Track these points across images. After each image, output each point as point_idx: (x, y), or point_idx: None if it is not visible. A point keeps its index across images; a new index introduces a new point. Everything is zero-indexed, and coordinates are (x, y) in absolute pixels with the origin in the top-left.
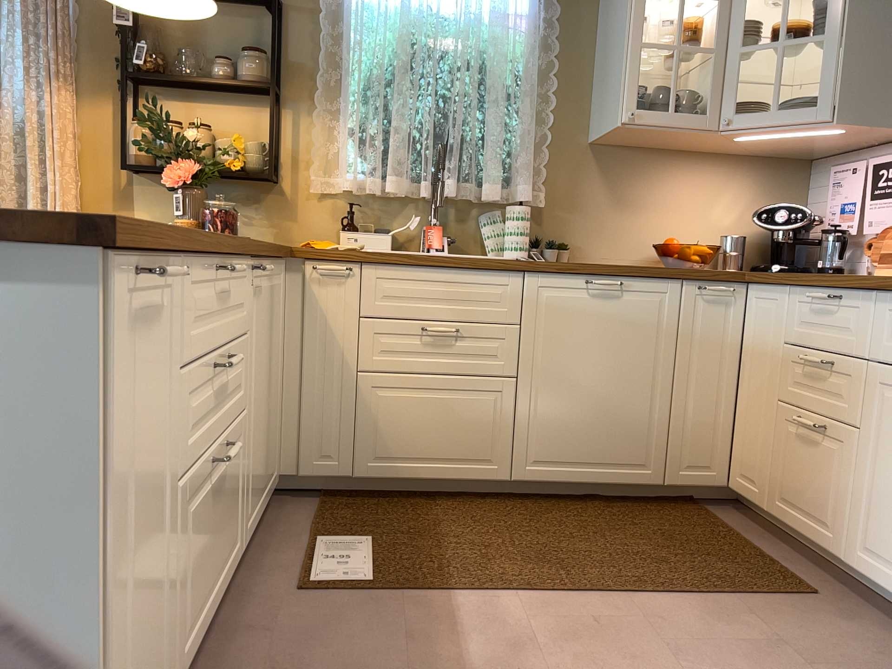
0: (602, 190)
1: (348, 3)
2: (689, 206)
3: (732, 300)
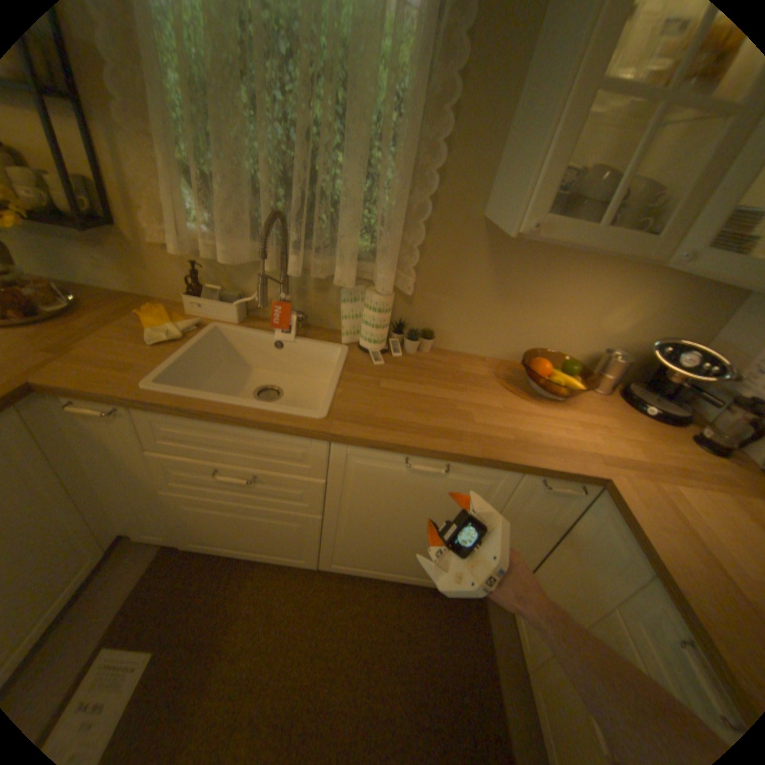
0: (486, 277)
1: None
2: (582, 308)
3: (580, 495)
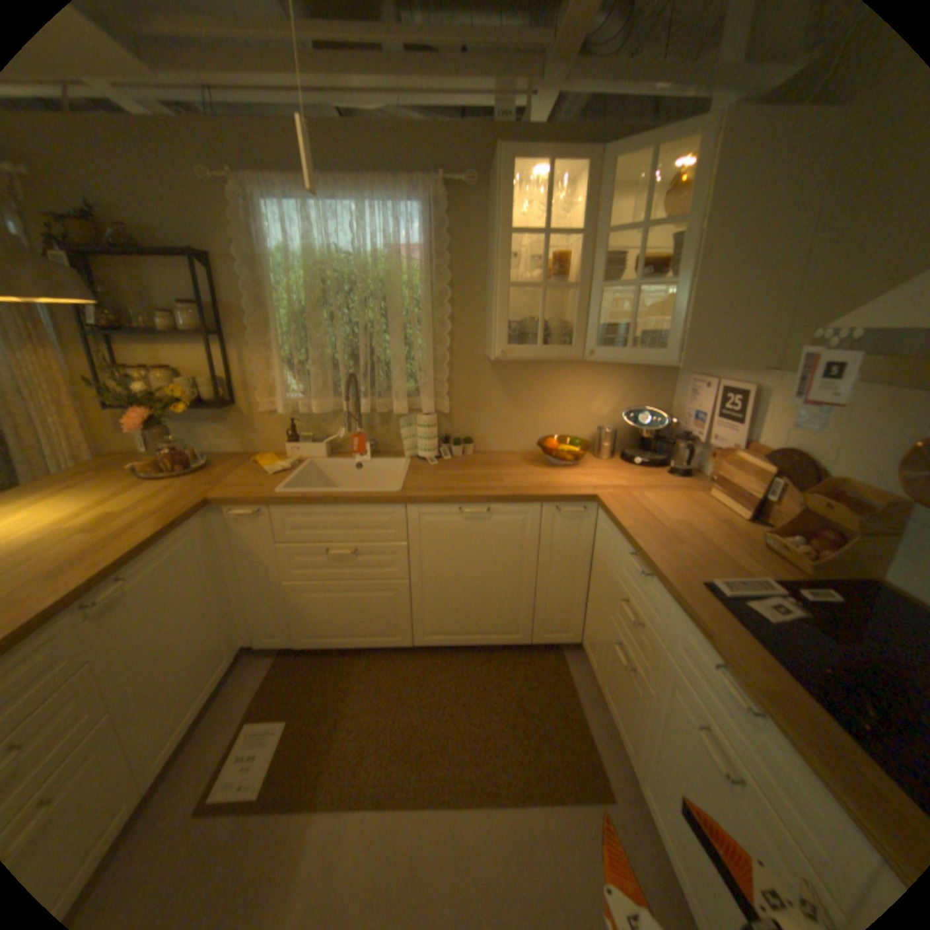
0: (498, 393)
1: (259, 248)
2: (571, 402)
3: (584, 515)
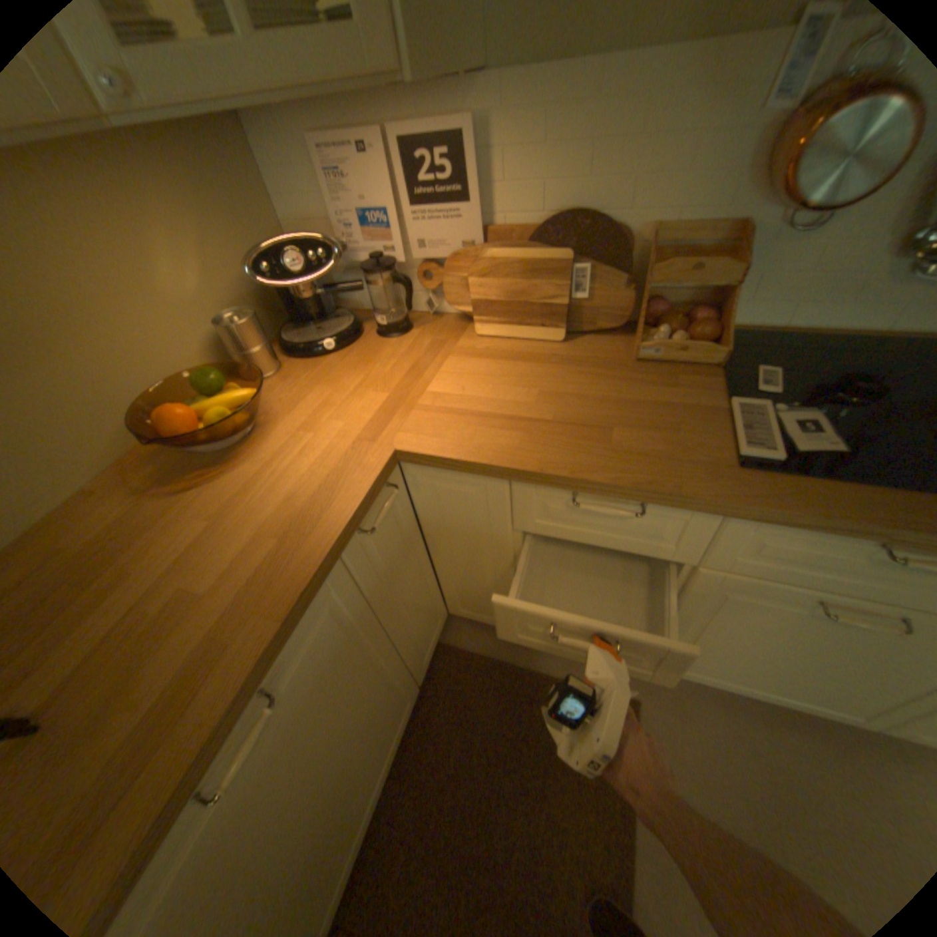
0: None
1: None
2: (108, 294)
3: (393, 493)
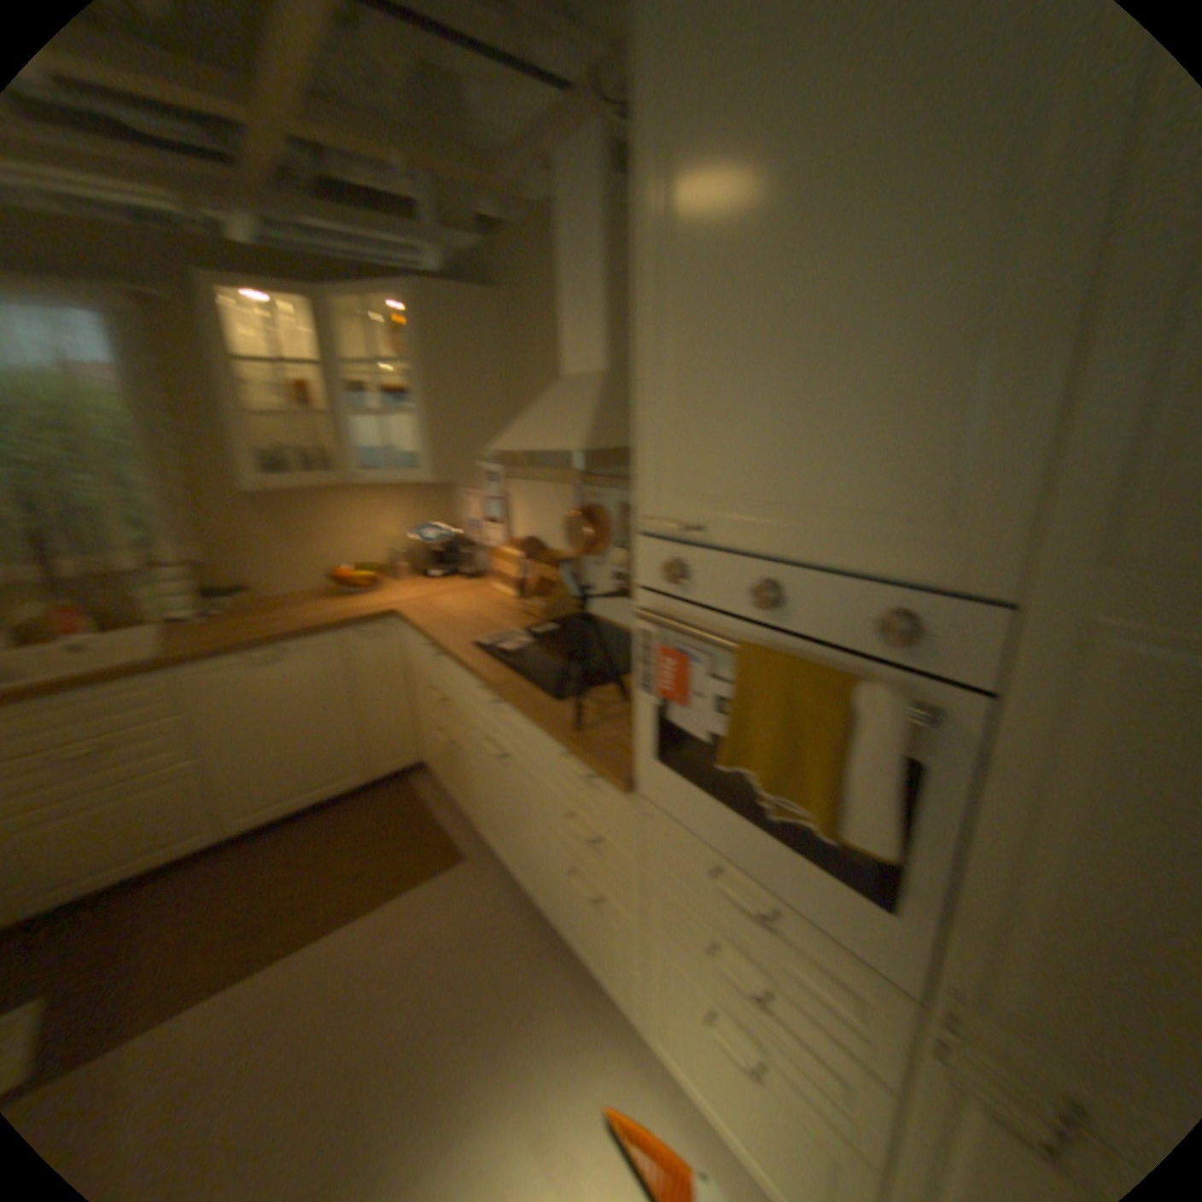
0: (255, 528)
1: None
2: (348, 527)
3: (381, 632)
